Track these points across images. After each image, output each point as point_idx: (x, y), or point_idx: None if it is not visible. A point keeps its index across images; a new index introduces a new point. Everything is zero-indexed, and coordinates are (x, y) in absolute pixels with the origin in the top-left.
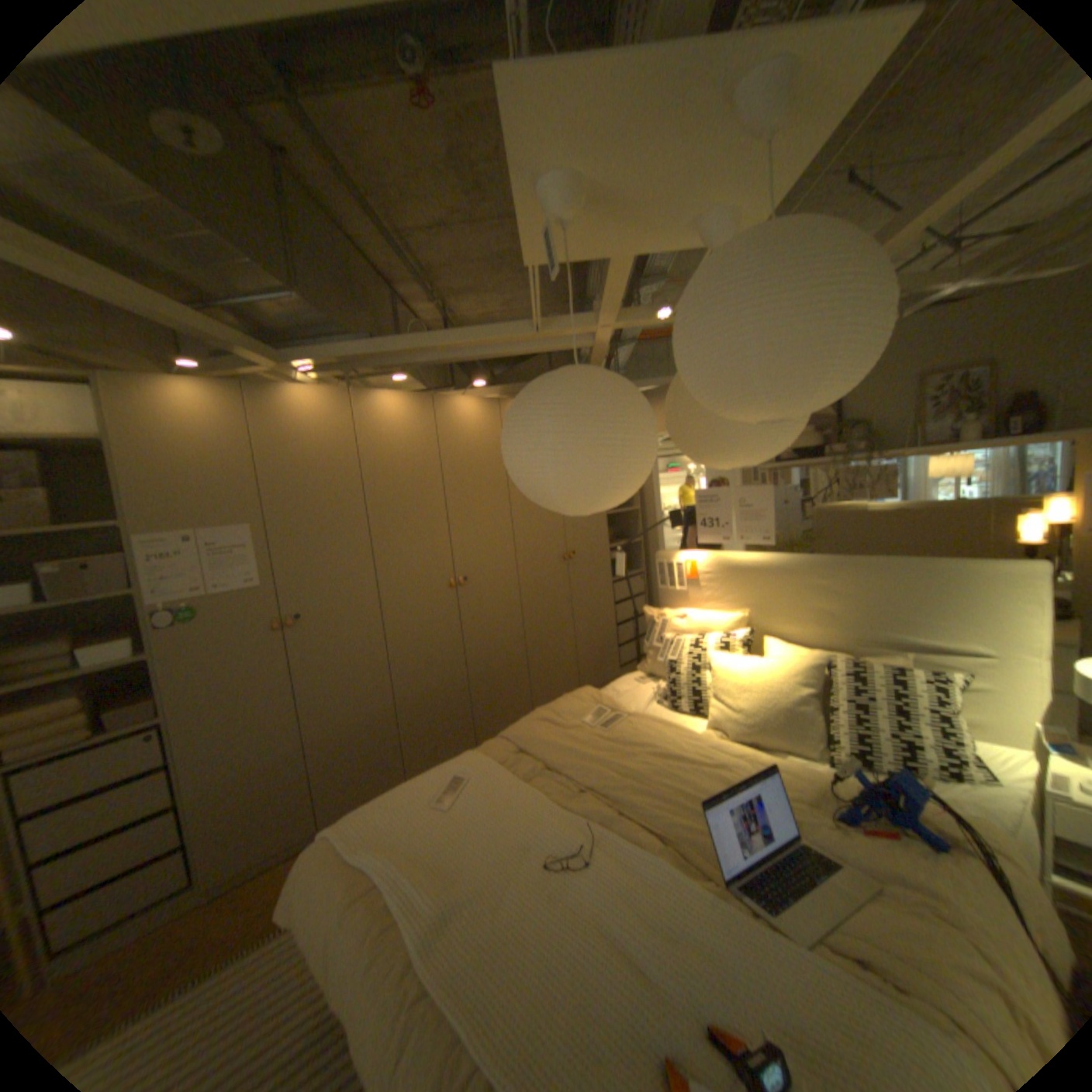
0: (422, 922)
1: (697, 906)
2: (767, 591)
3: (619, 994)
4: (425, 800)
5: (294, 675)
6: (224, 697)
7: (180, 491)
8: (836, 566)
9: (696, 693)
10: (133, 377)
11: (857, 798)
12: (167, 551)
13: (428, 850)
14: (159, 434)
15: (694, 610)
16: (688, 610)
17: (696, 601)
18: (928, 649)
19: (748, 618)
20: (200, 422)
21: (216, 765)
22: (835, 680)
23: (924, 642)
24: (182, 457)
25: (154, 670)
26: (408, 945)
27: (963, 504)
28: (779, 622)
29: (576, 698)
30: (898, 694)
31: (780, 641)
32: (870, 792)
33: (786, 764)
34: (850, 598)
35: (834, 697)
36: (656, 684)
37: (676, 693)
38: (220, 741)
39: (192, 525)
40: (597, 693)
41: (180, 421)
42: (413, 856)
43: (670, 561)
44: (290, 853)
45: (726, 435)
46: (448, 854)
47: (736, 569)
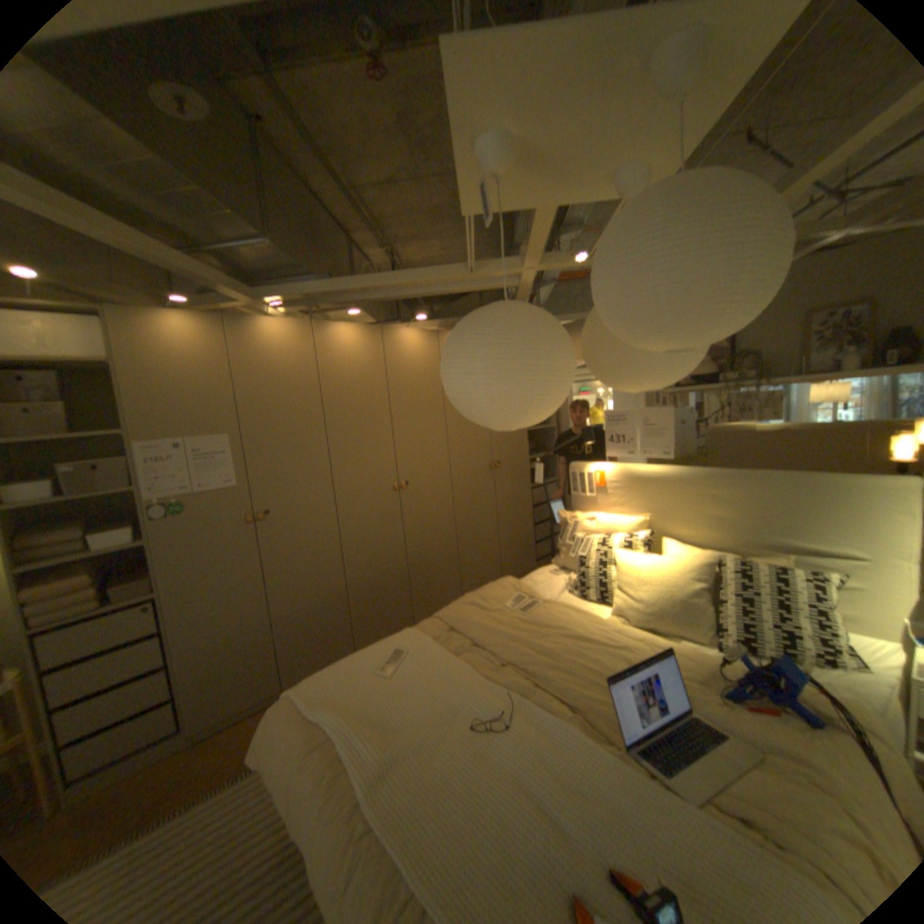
0: (367, 770)
1: (601, 766)
2: (666, 498)
3: (533, 839)
4: (371, 668)
5: (263, 560)
6: (206, 577)
7: (172, 406)
8: (727, 478)
9: (603, 584)
10: (134, 310)
11: (742, 679)
12: (161, 455)
13: (373, 710)
14: (155, 357)
15: (602, 514)
16: (597, 514)
17: (604, 506)
18: (808, 552)
19: (649, 521)
20: (188, 348)
21: (199, 633)
22: (725, 576)
23: (805, 546)
24: (173, 377)
25: (150, 554)
26: (356, 789)
27: (841, 426)
28: (676, 526)
29: (499, 586)
30: (780, 590)
31: (676, 541)
32: (754, 674)
33: (680, 647)
34: (739, 506)
35: (723, 591)
36: (568, 576)
37: (585, 584)
38: (202, 614)
39: (181, 434)
40: (517, 583)
41: (172, 347)
42: (361, 715)
43: (582, 471)
44: (259, 708)
45: (635, 363)
46: (390, 714)
47: (640, 479)
